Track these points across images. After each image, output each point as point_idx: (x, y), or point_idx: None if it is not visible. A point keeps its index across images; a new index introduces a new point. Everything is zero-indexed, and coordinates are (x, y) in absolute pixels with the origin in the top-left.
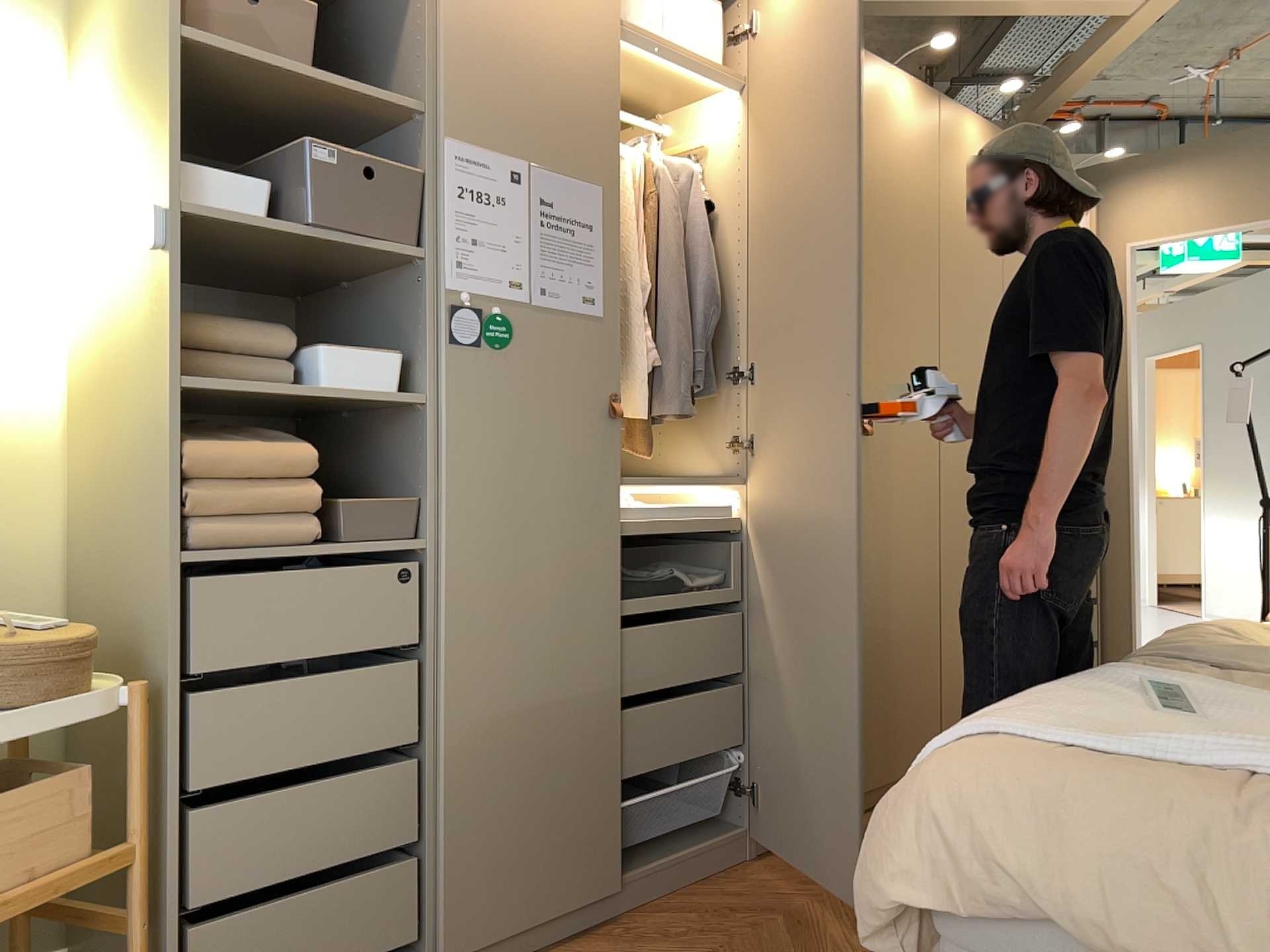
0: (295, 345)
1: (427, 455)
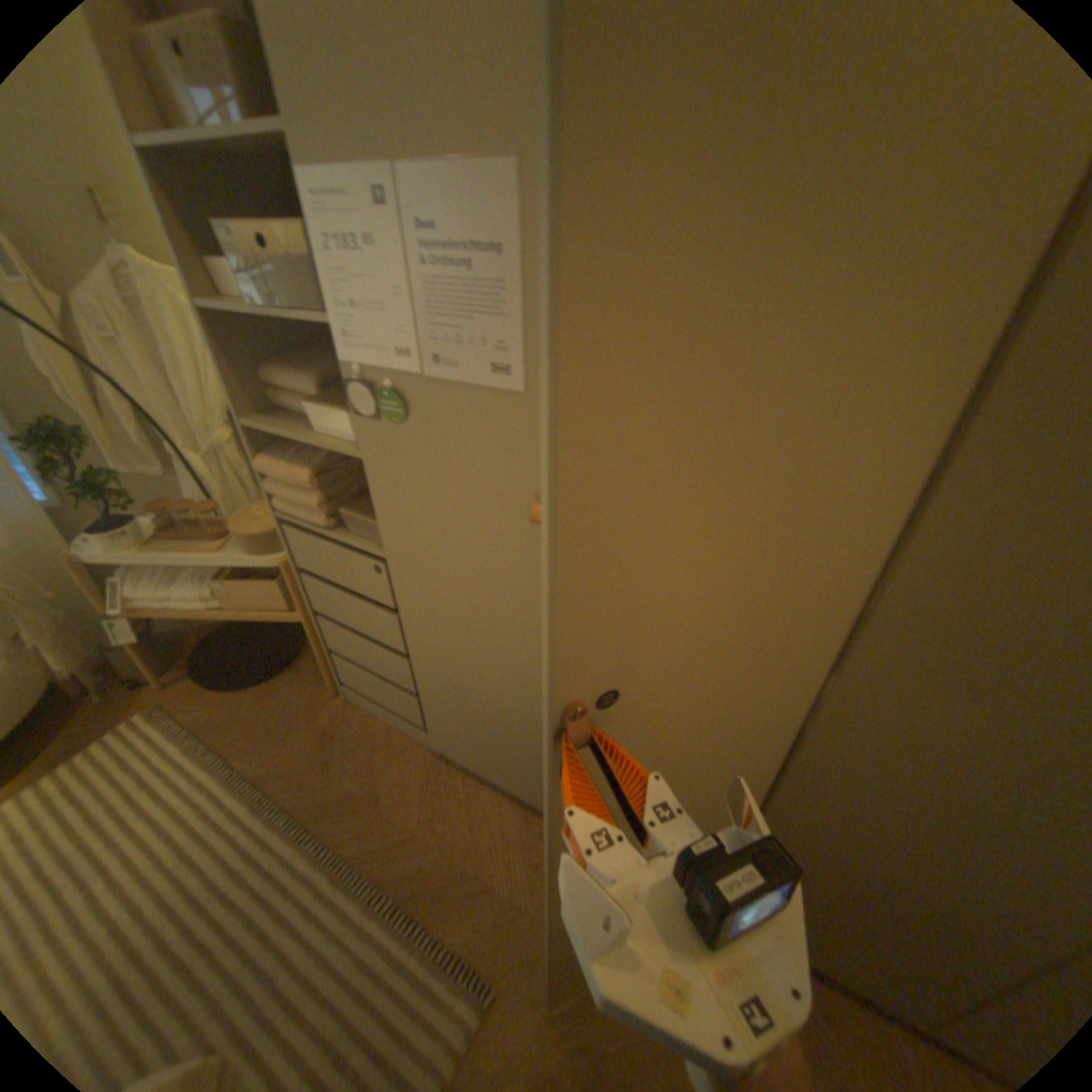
0: (318, 392)
1: (375, 500)
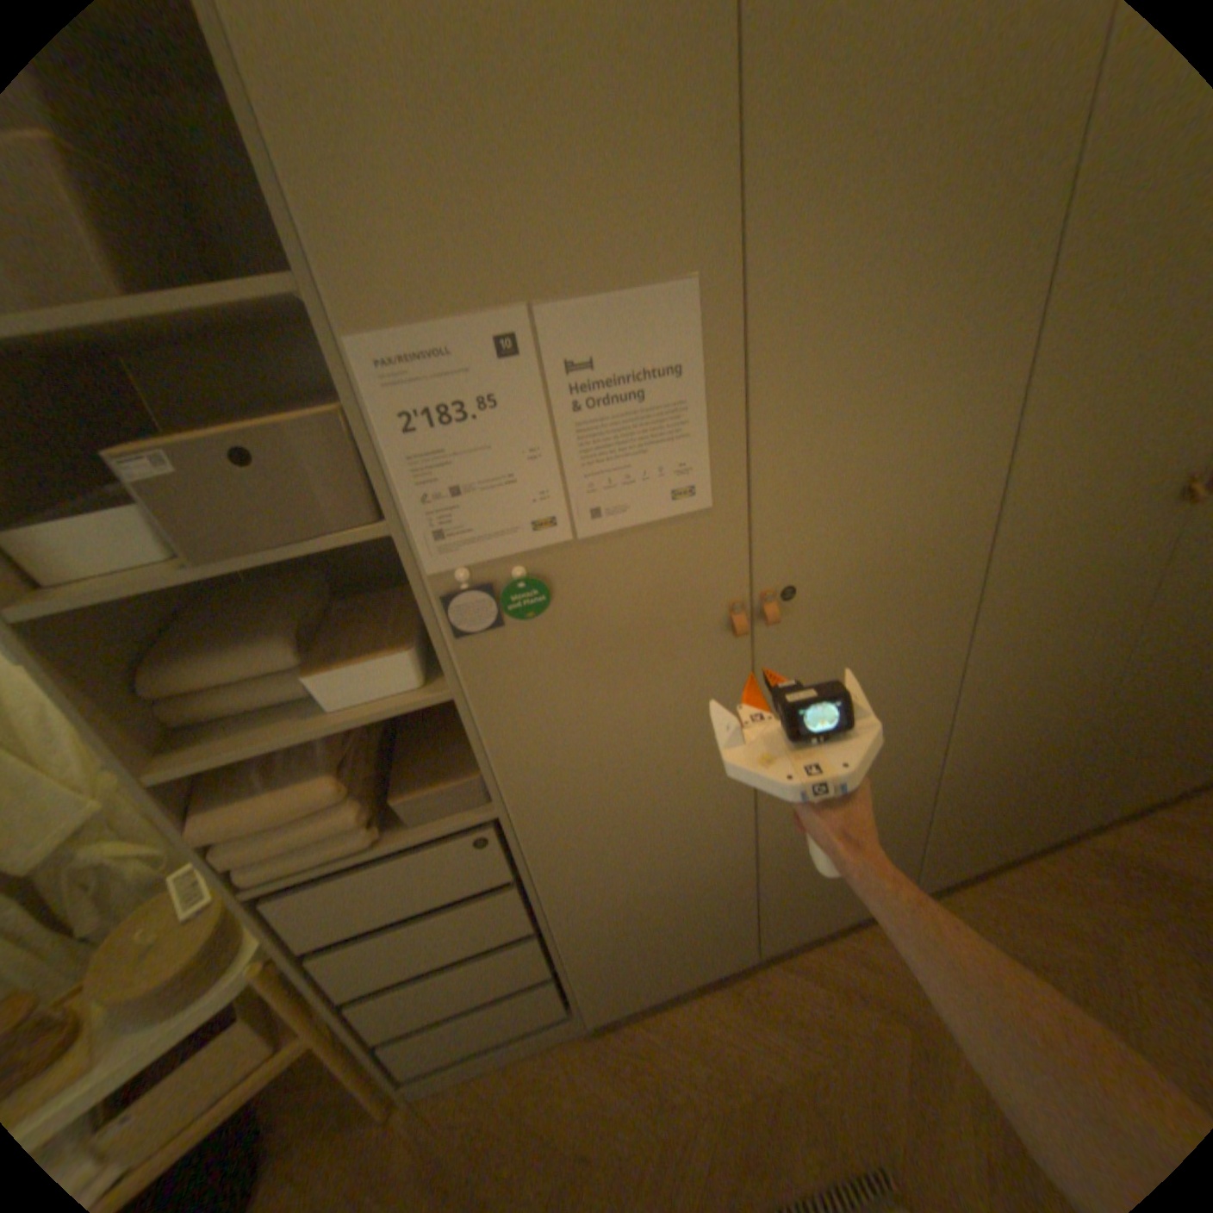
0: (299, 656)
1: (477, 743)
